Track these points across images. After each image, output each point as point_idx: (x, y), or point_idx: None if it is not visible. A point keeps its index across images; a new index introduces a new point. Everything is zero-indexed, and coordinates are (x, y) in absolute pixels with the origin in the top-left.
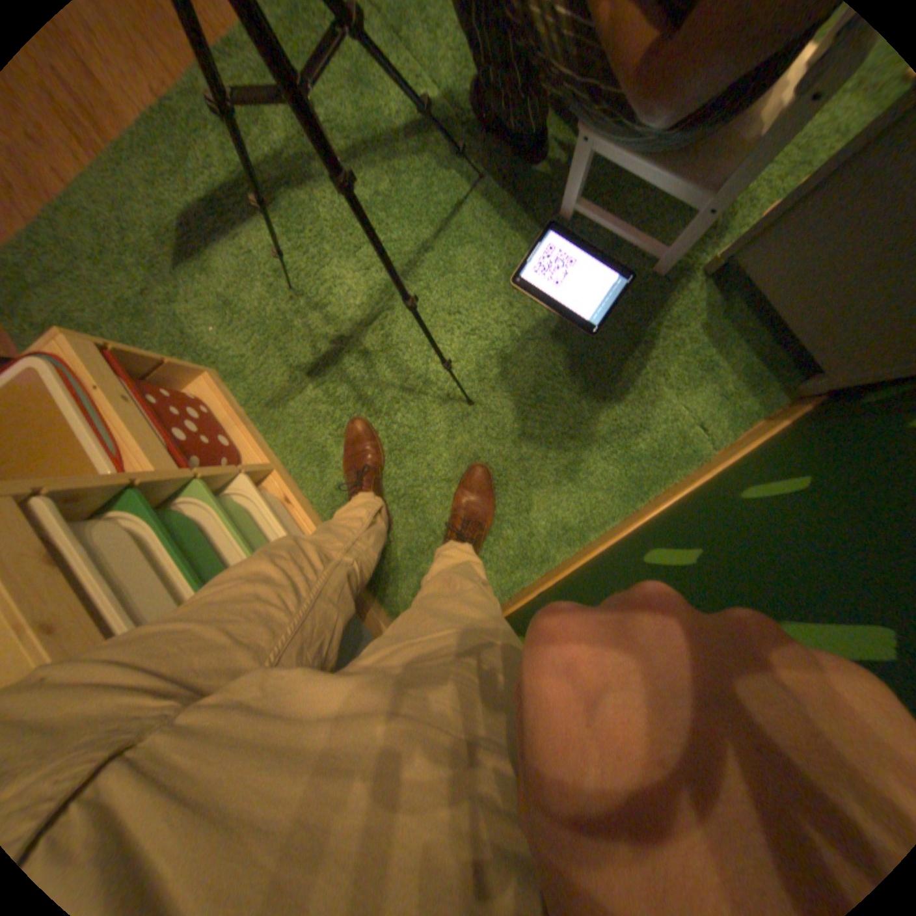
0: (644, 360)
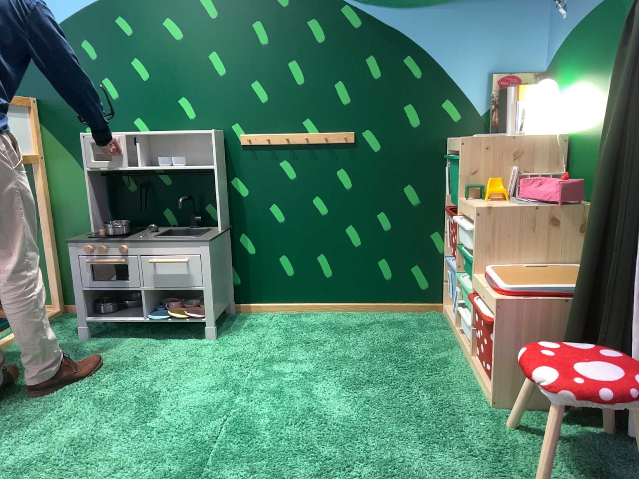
0: (264, 333)
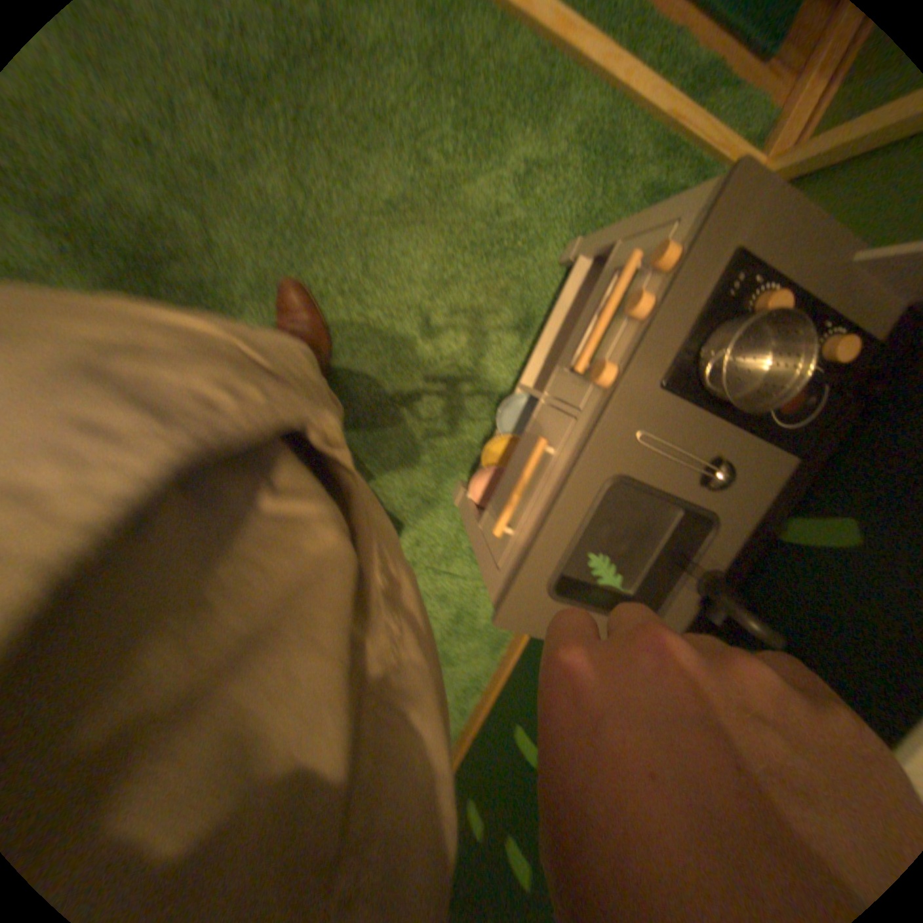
0: (445, 572)
